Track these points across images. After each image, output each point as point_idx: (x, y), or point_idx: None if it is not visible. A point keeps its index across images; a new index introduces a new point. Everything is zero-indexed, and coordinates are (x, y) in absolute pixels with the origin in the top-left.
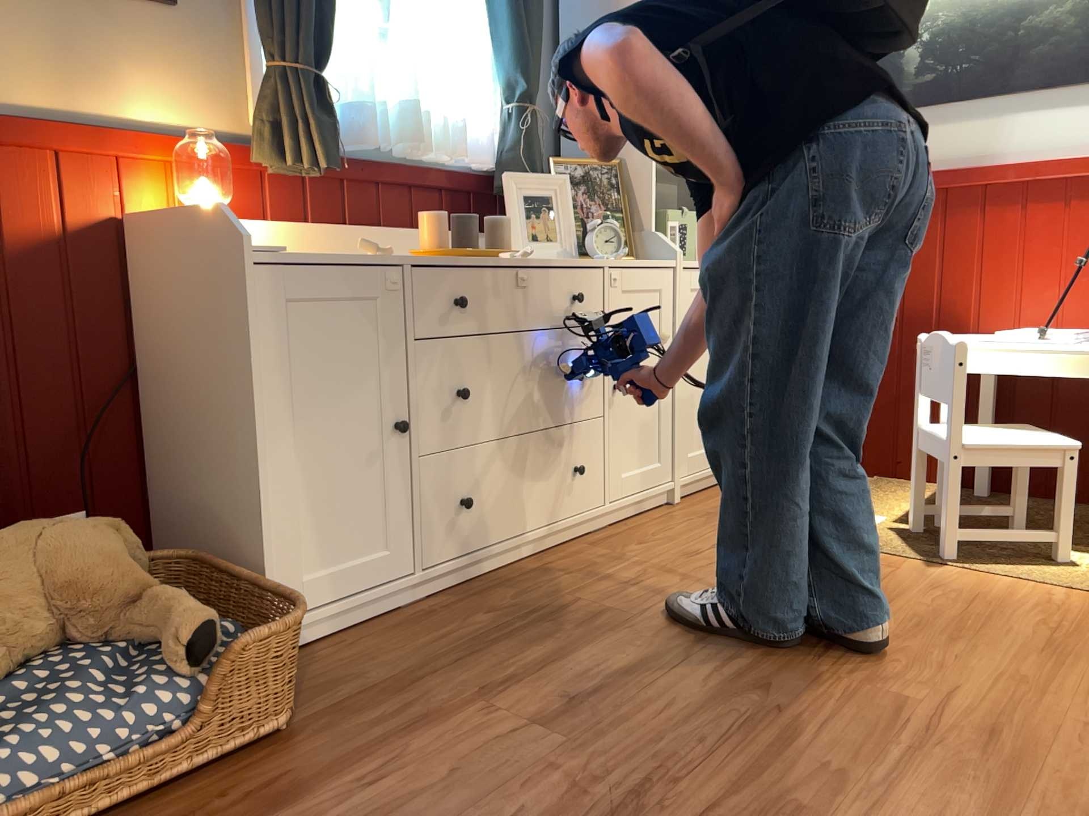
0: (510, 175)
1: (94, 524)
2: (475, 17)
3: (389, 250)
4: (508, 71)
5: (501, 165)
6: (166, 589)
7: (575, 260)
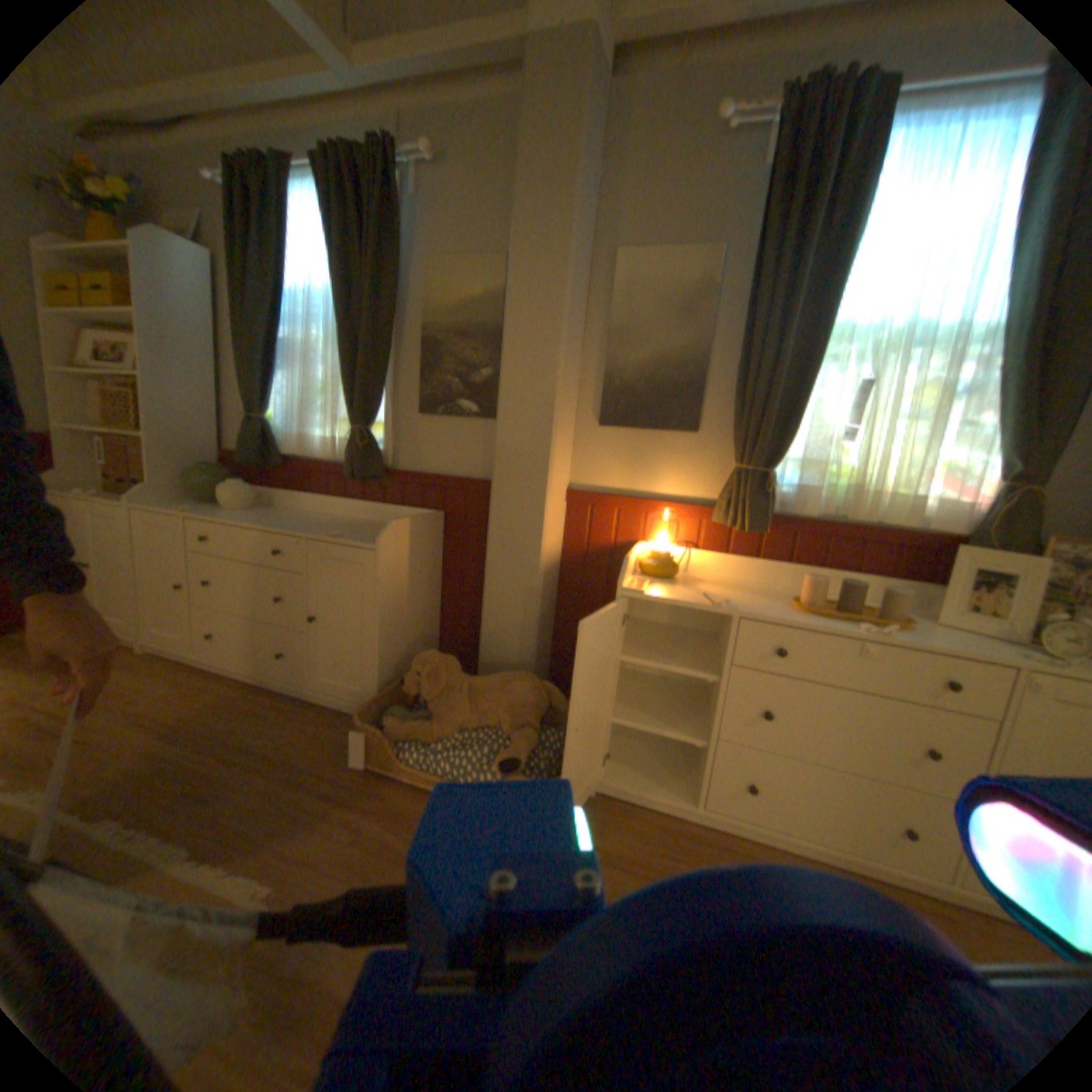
0: (981, 546)
1: (539, 687)
2: (985, 403)
3: (730, 605)
4: (1007, 453)
5: (977, 534)
6: (533, 732)
7: (977, 651)
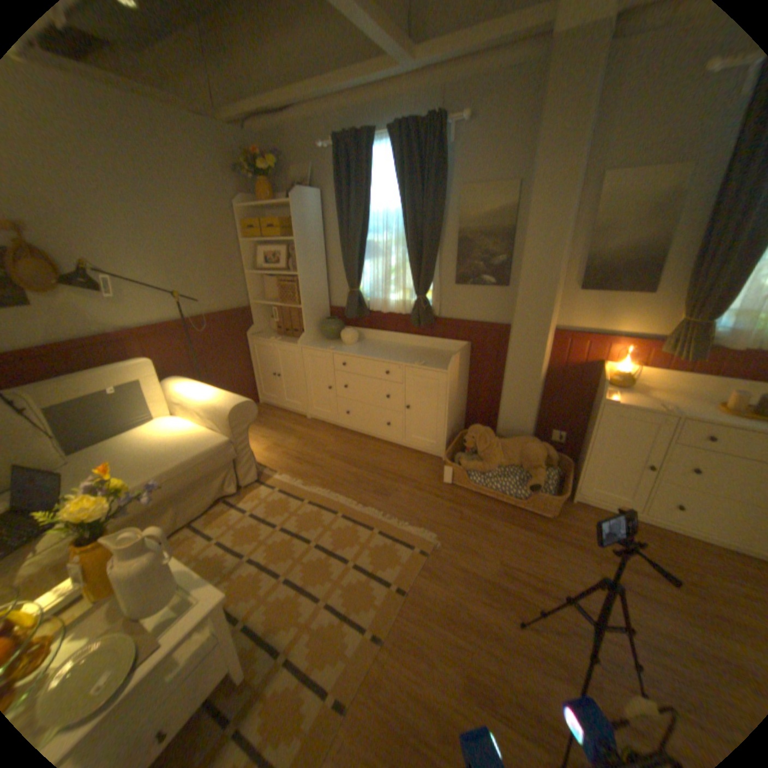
0: None
1: (541, 446)
2: None
3: (677, 410)
4: None
5: None
6: (542, 471)
7: None
